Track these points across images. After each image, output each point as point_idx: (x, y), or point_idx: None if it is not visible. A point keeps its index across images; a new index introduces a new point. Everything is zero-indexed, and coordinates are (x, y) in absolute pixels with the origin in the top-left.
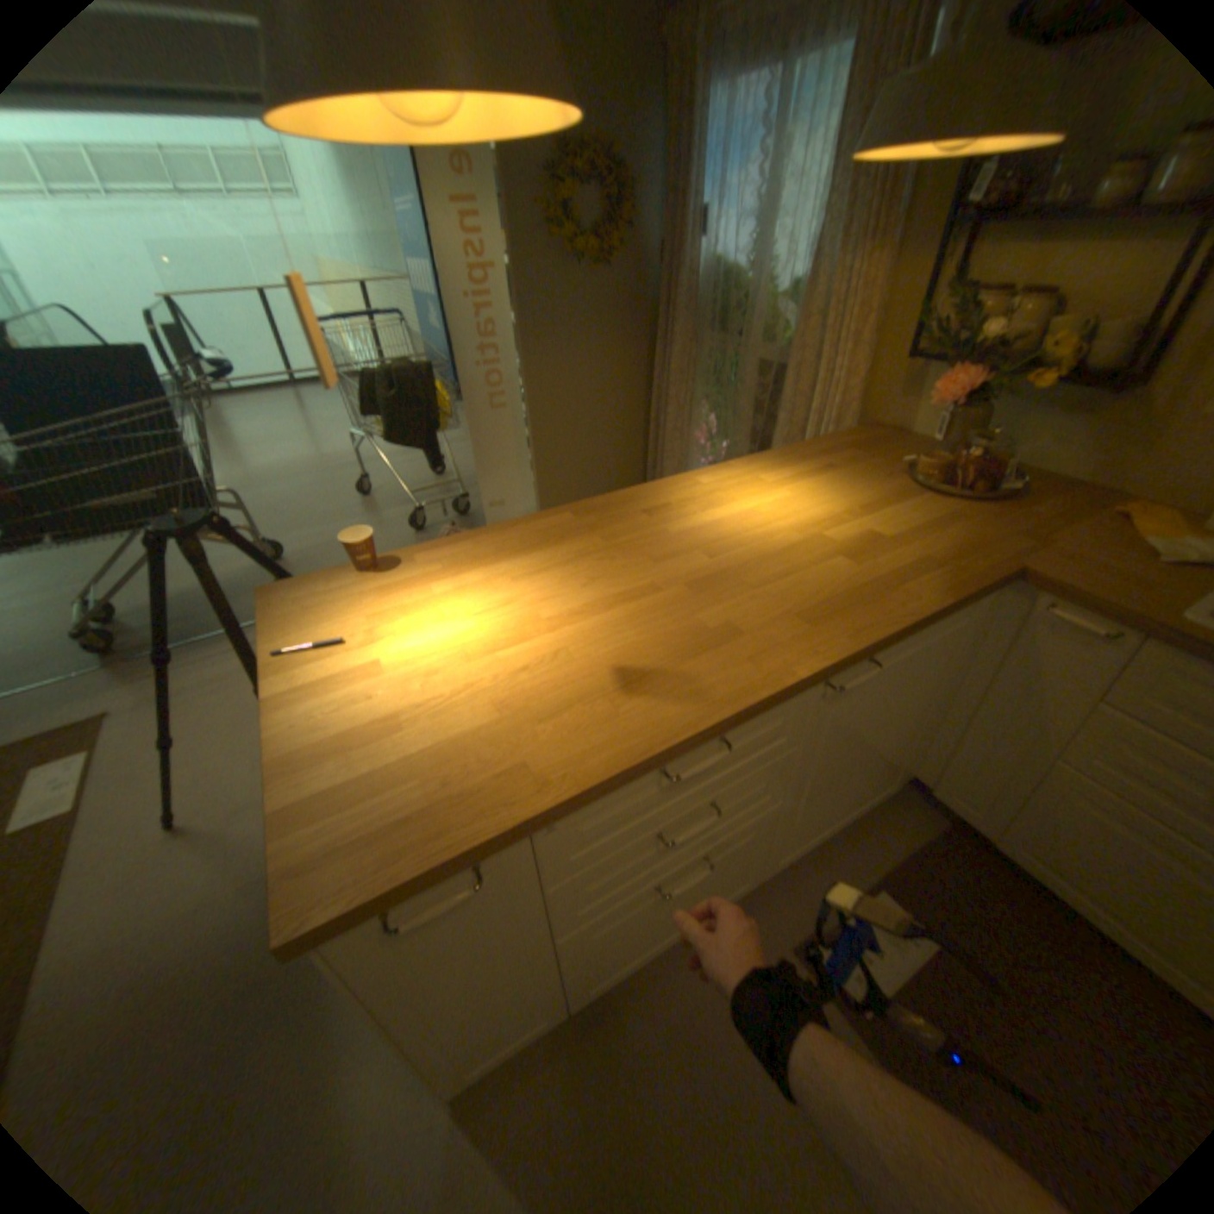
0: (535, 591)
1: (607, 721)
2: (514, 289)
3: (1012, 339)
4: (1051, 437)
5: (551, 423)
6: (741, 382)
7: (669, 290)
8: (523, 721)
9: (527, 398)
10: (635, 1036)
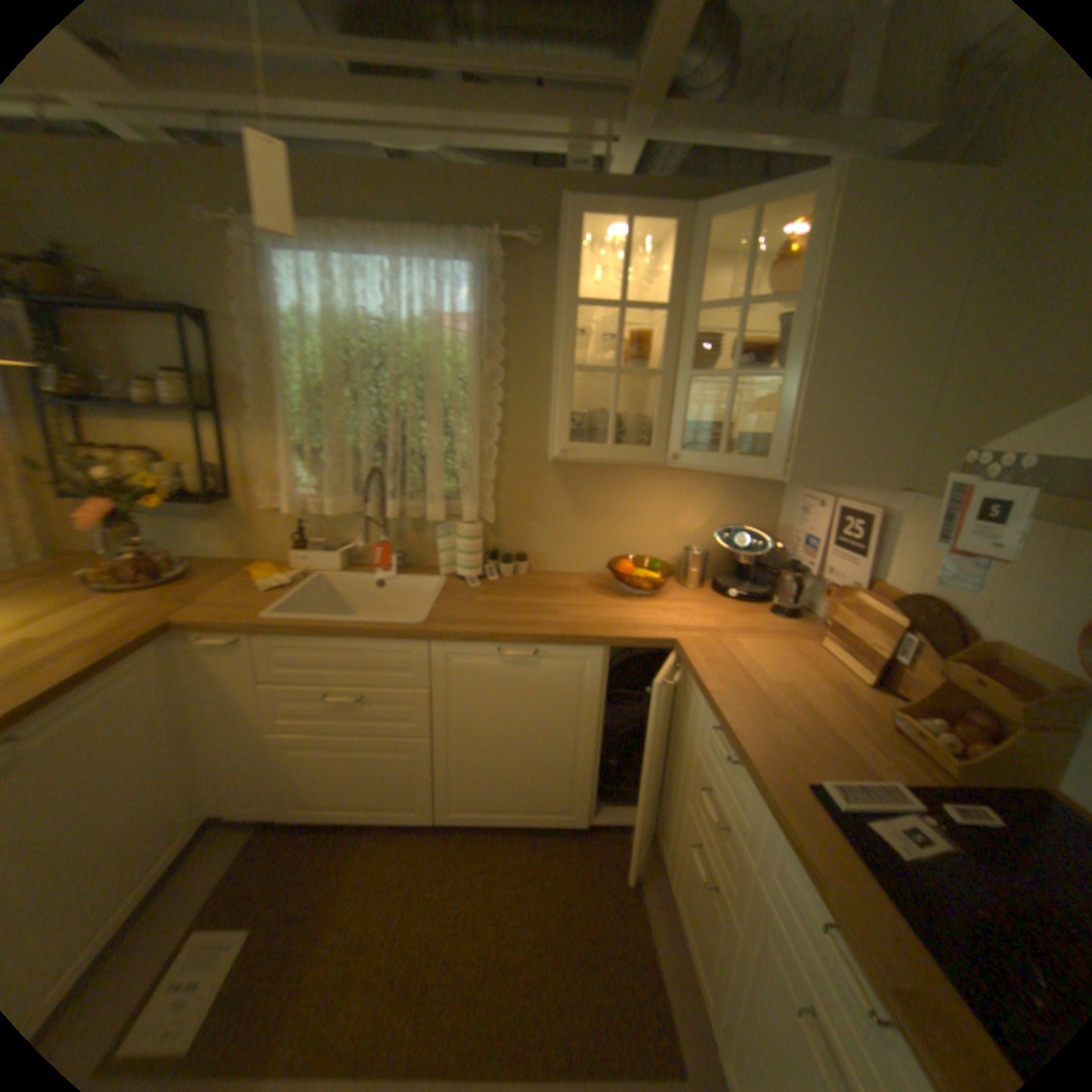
0: None
1: None
2: None
3: (116, 481)
4: (197, 539)
5: None
6: None
7: None
8: None
9: None
10: None
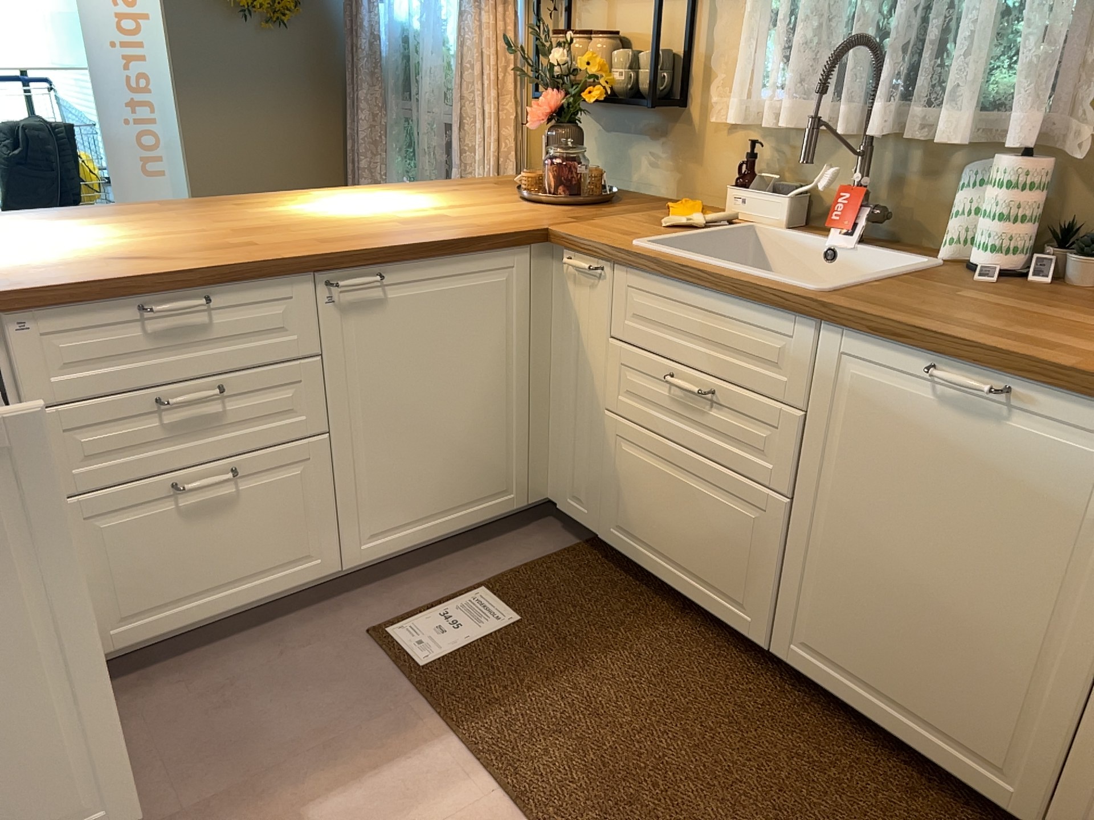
0: (85, 231)
1: (97, 269)
2: (172, 42)
3: (576, 71)
4: (645, 165)
5: (221, 193)
6: (425, 147)
7: (356, 58)
8: (23, 269)
9: (189, 162)
10: (165, 693)
